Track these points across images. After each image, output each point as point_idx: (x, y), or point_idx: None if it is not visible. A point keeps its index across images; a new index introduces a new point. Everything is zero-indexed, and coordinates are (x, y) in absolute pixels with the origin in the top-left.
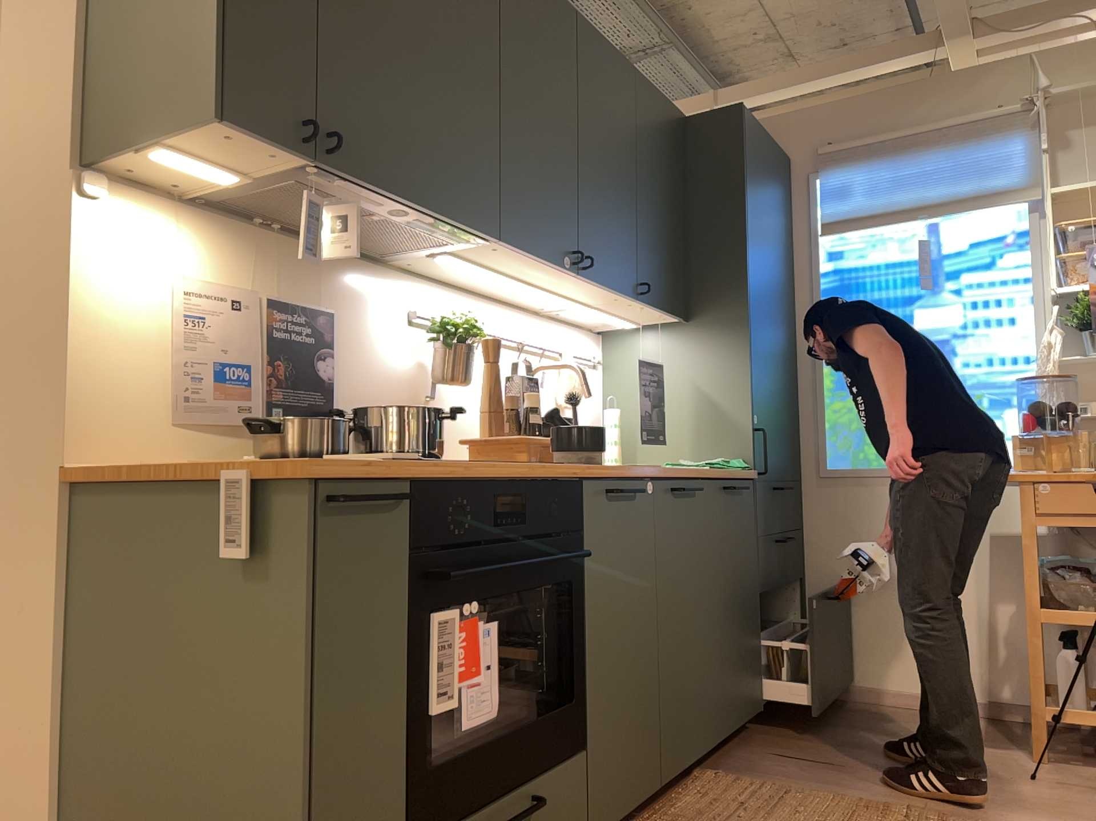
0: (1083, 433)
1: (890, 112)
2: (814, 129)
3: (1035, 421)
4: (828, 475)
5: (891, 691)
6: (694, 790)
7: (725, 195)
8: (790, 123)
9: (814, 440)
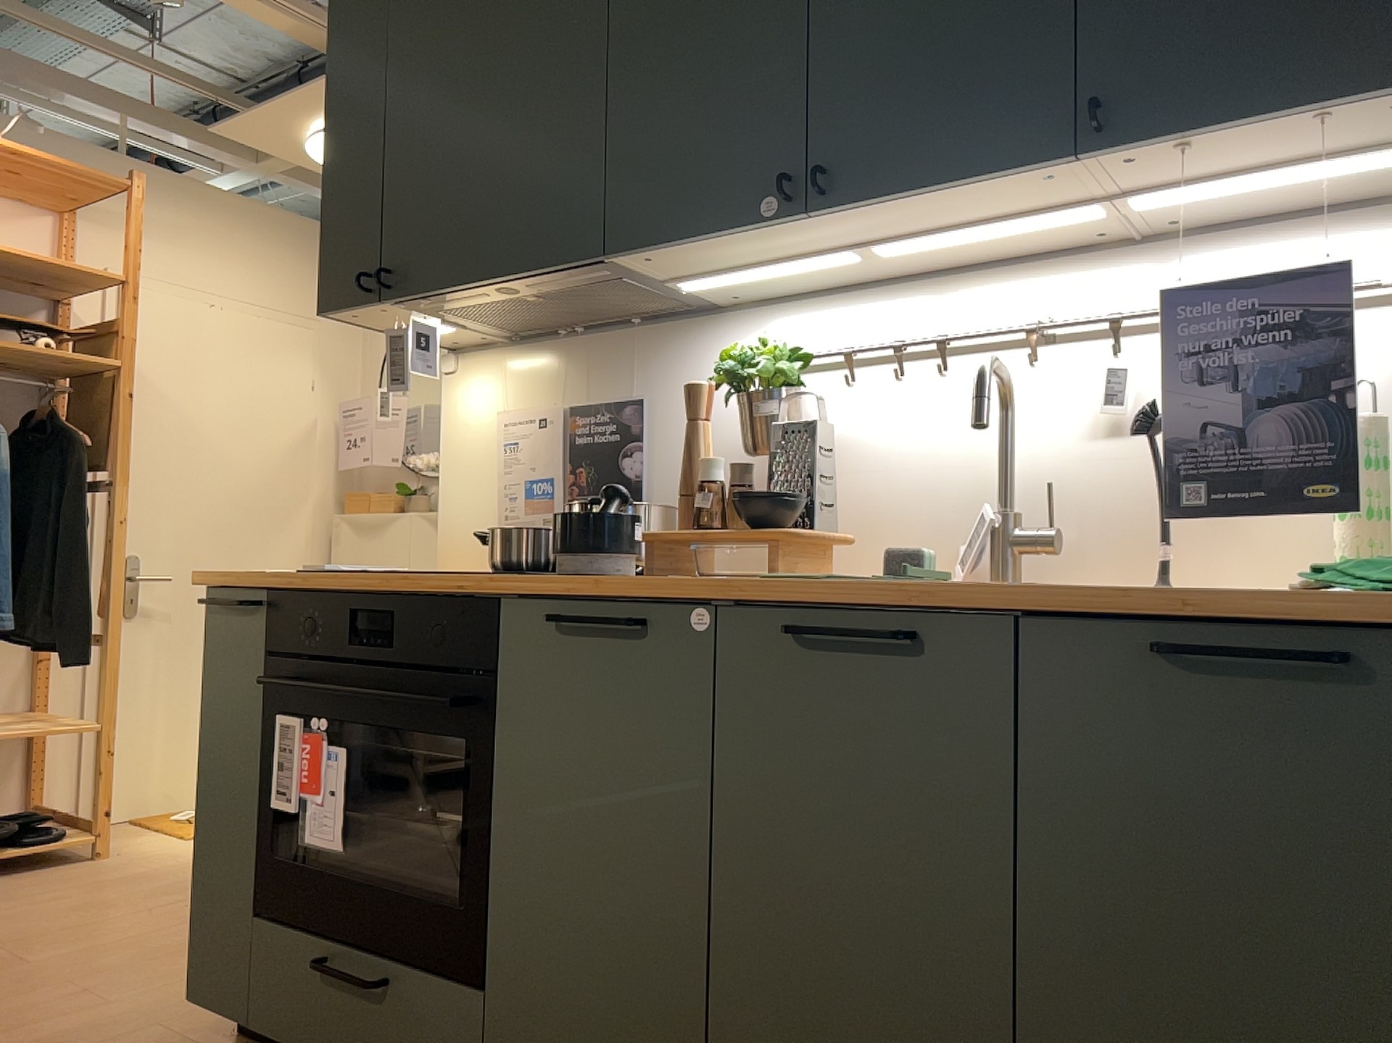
0: None
1: None
2: None
3: None
4: None
5: None
6: None
7: None
8: None
9: None
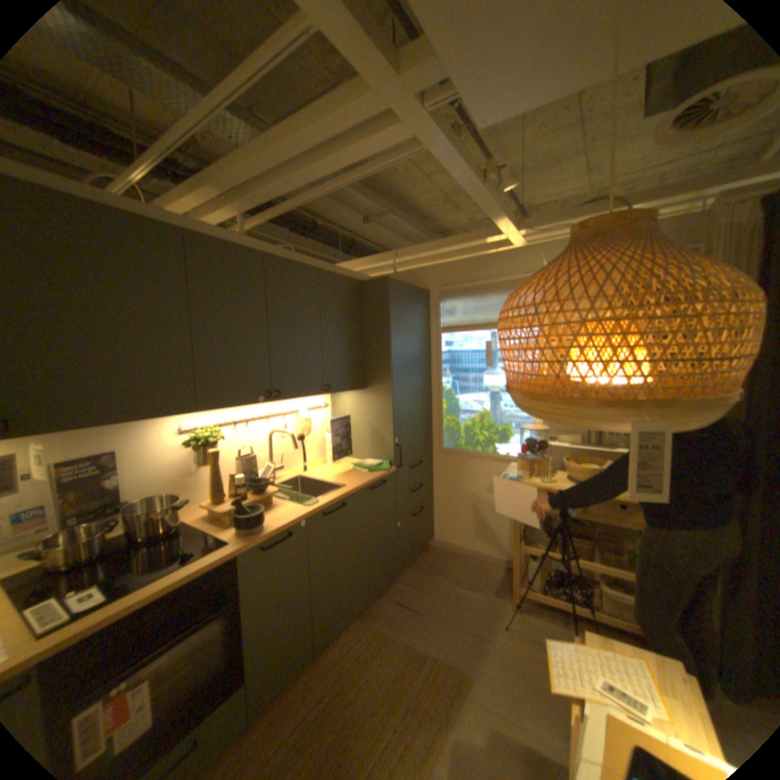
0: (551, 459)
1: (477, 269)
2: (441, 276)
3: (530, 448)
4: (443, 451)
5: (467, 551)
6: (341, 643)
7: (381, 326)
8: (430, 272)
9: (438, 434)
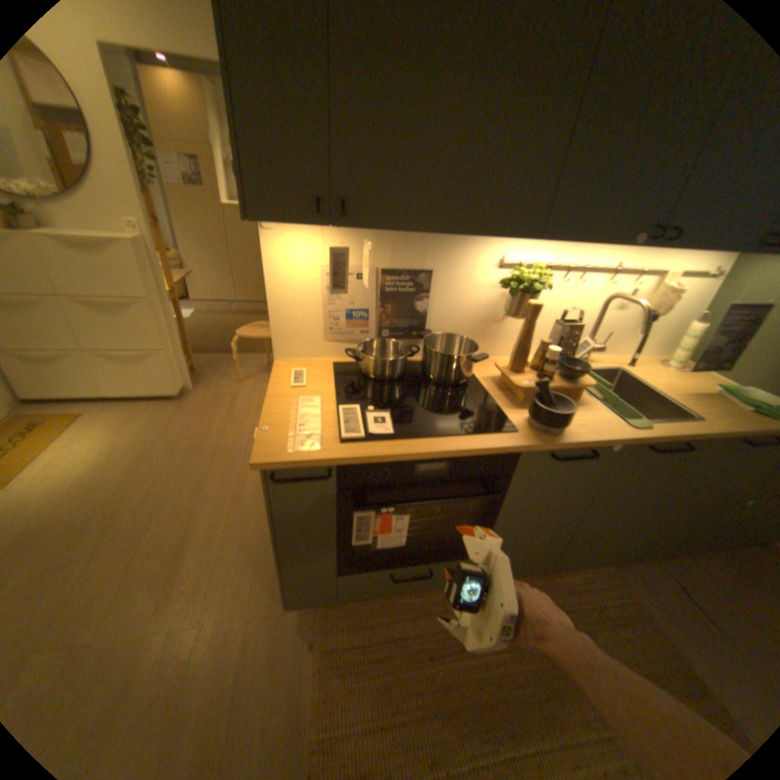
0: None
1: None
2: None
3: None
4: None
5: None
6: (587, 575)
7: None
8: None
9: None
